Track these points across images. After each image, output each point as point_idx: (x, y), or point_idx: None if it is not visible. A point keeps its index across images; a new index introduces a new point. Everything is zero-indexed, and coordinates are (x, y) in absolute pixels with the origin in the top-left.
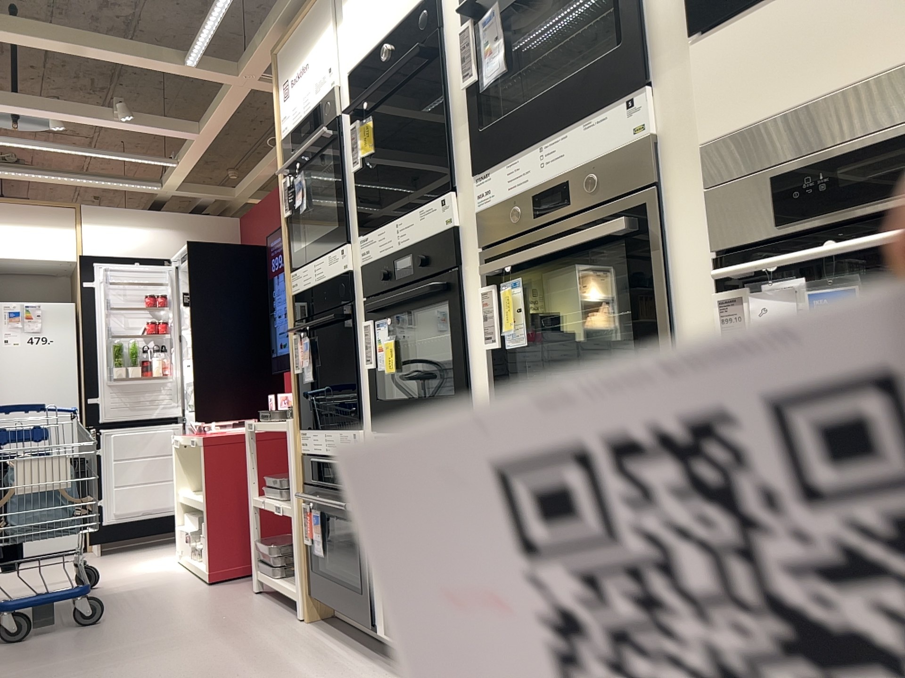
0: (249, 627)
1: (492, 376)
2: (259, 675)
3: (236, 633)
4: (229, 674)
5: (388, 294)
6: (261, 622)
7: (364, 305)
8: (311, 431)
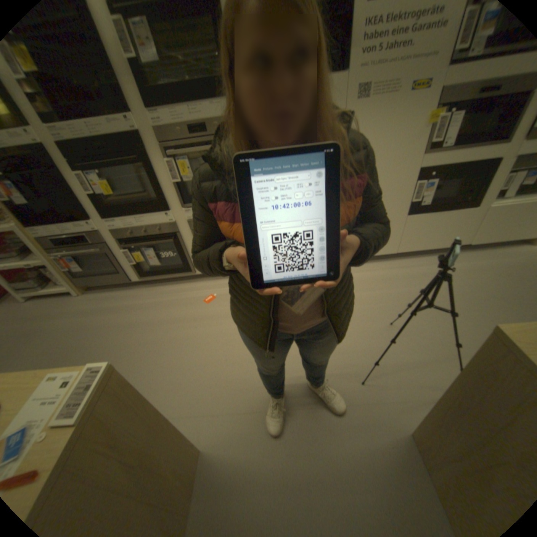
0: (55, 313)
1: (176, 192)
2: (99, 318)
3: (53, 317)
4: (86, 325)
5: (82, 158)
6: (56, 308)
7: (65, 164)
8: (40, 228)
